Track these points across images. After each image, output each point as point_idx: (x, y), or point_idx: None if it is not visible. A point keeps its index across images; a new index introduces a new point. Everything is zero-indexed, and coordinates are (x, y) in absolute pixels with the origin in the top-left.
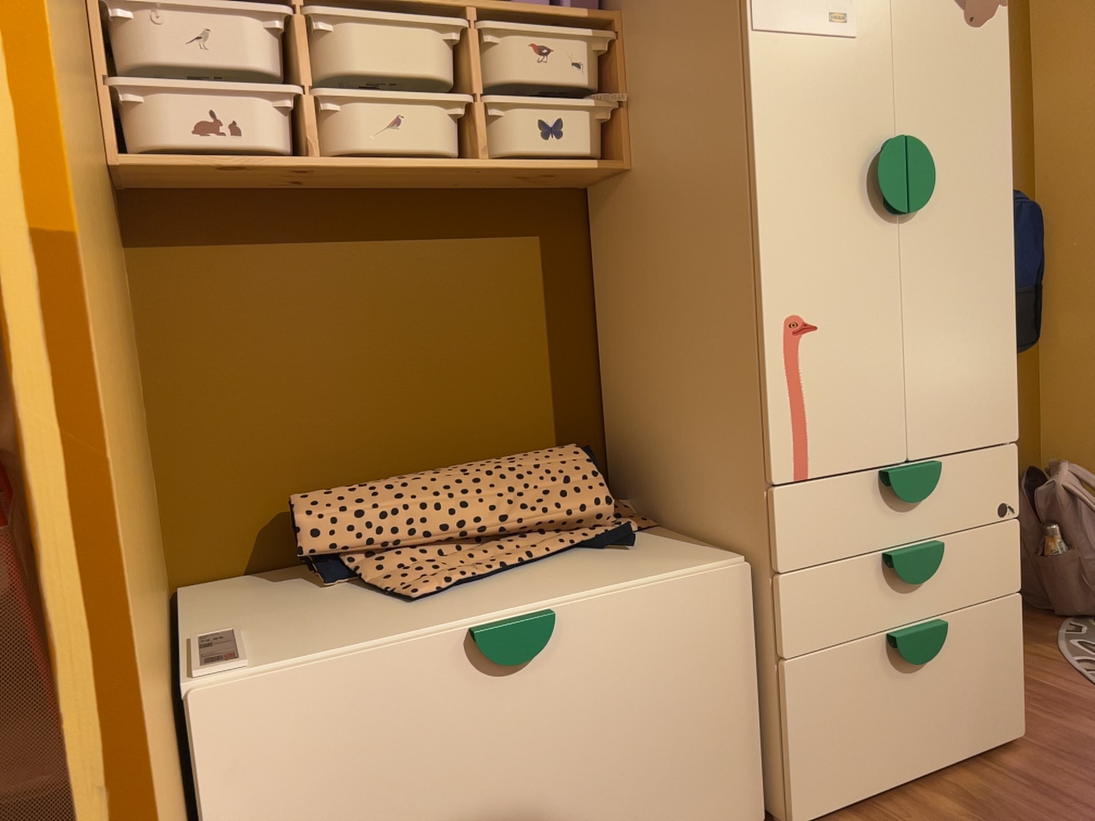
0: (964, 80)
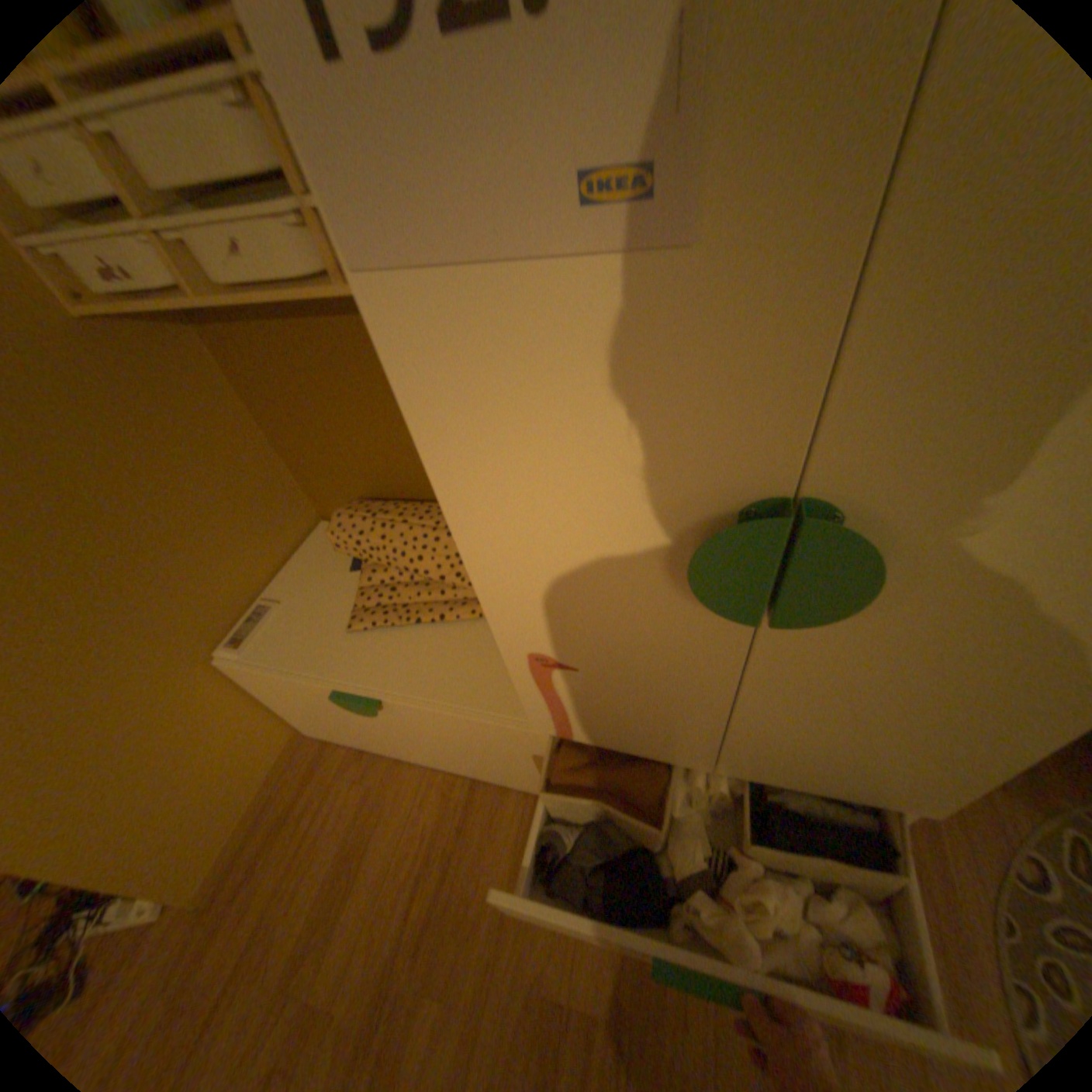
0: None
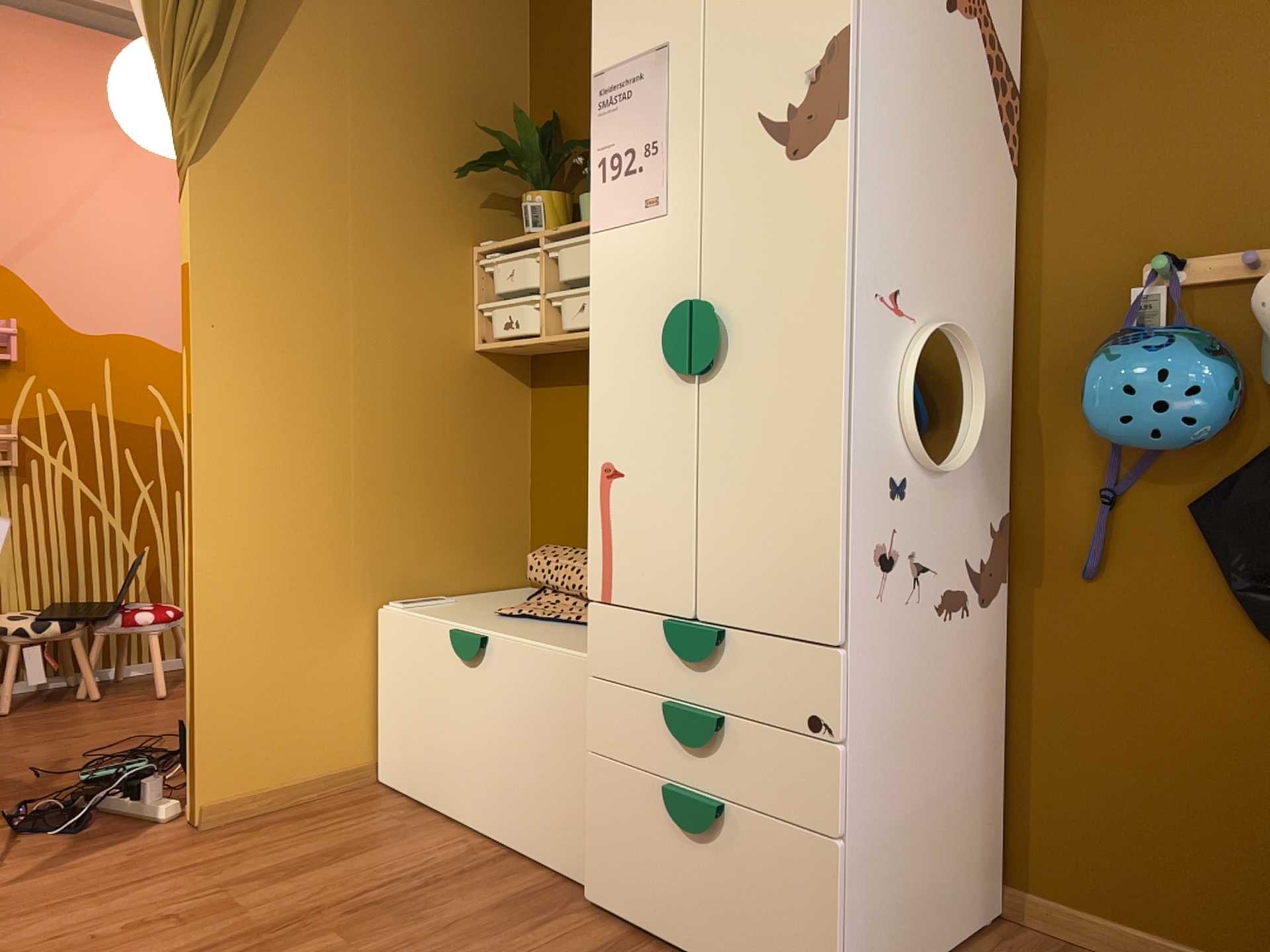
0: (781, 222)
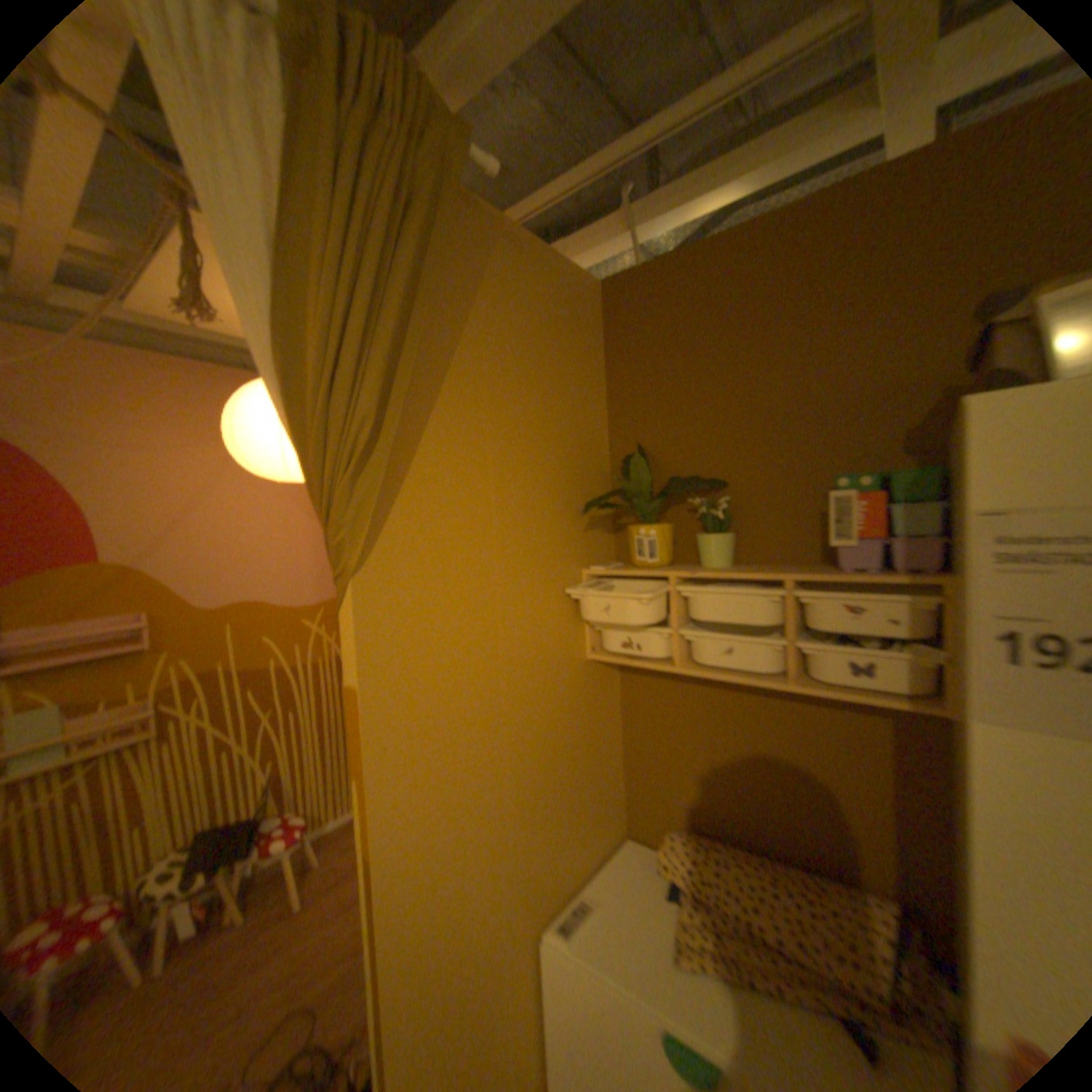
0: None
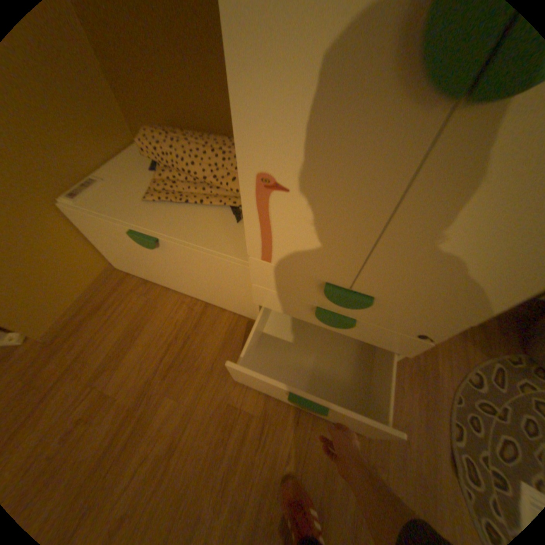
0: None
